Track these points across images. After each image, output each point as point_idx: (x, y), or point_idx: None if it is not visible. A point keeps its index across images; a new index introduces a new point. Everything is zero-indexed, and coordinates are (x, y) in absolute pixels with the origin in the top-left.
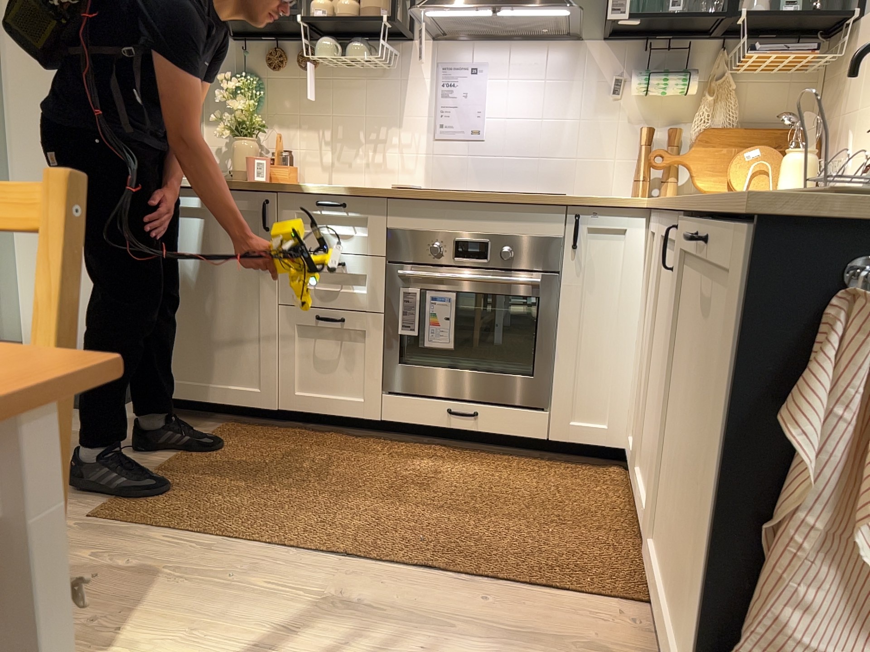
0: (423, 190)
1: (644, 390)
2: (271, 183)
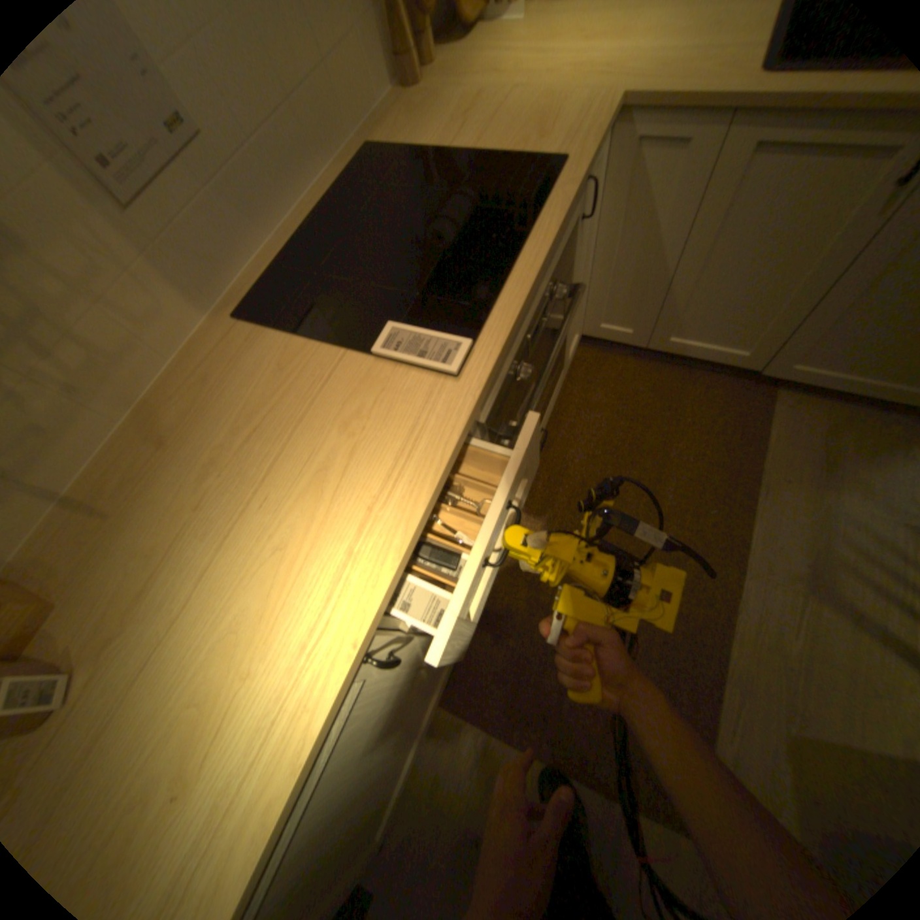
0: (502, 329)
1: (672, 291)
2: (348, 647)
